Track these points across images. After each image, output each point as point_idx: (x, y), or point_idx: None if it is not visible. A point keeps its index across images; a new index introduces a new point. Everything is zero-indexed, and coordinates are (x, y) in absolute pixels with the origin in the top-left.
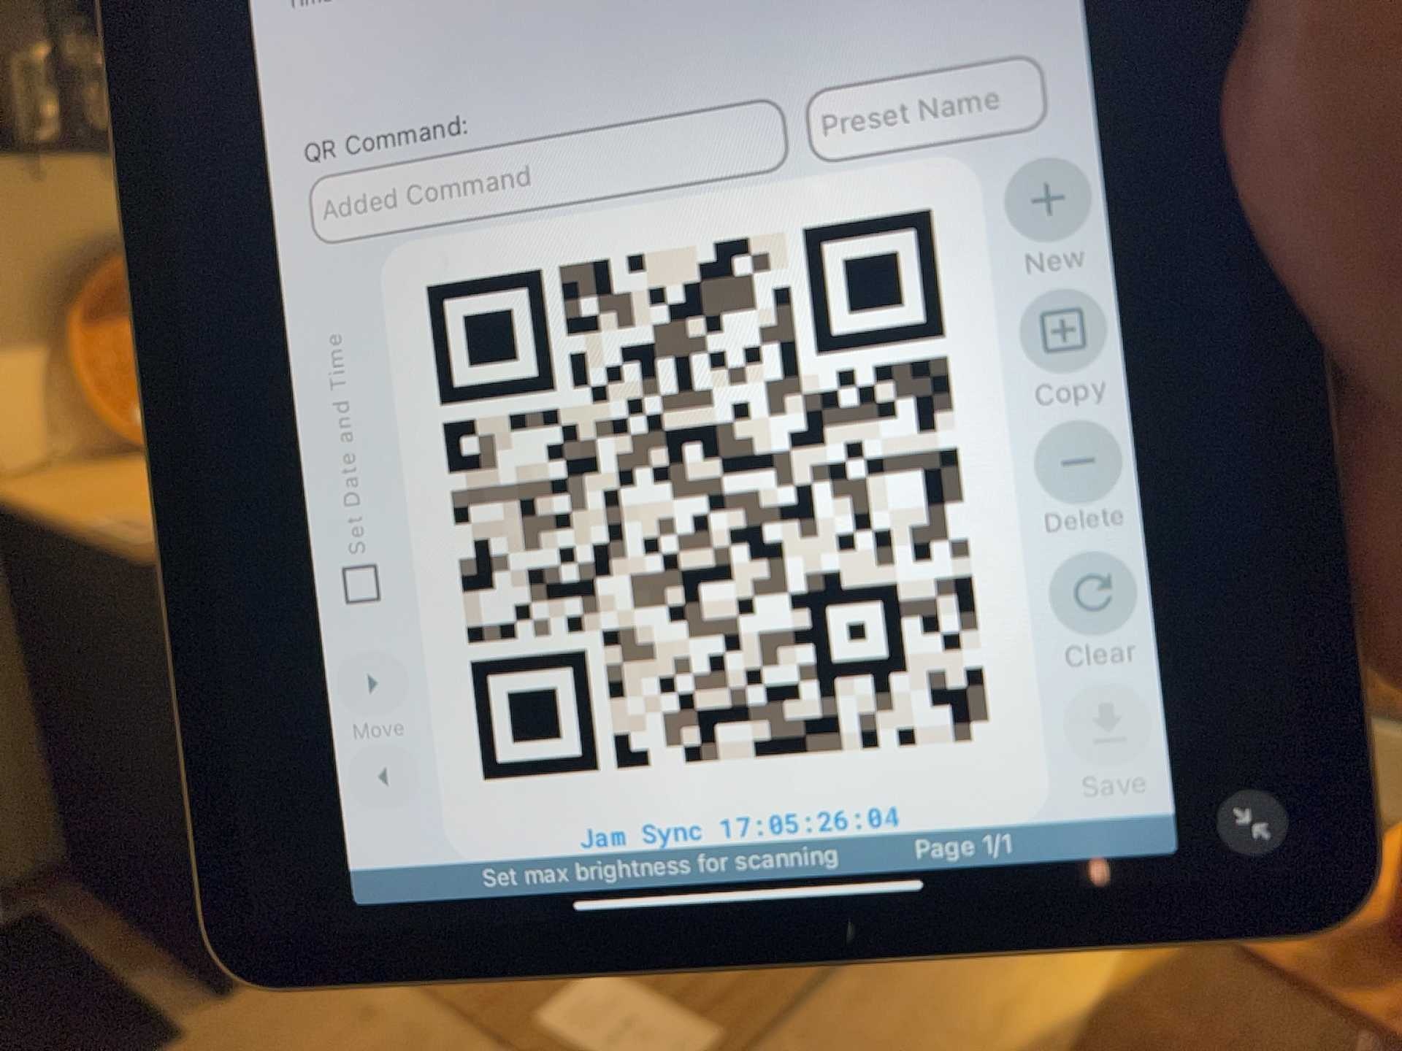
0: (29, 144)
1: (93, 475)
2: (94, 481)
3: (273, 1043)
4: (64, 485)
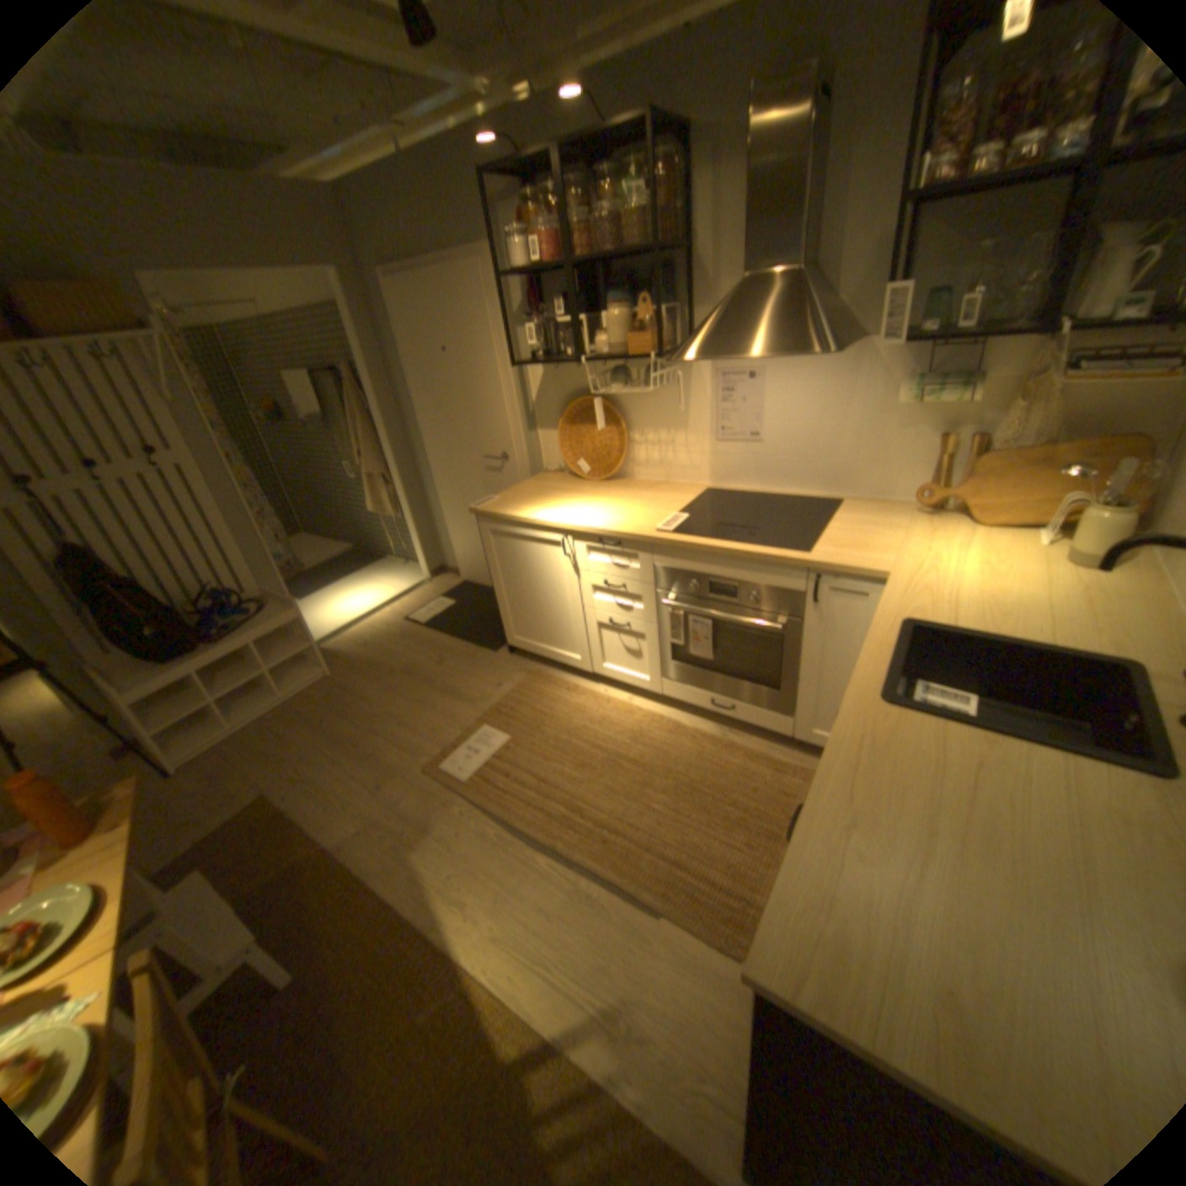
0: (555, 355)
1: (555, 480)
2: (547, 483)
3: (491, 670)
4: (543, 481)
